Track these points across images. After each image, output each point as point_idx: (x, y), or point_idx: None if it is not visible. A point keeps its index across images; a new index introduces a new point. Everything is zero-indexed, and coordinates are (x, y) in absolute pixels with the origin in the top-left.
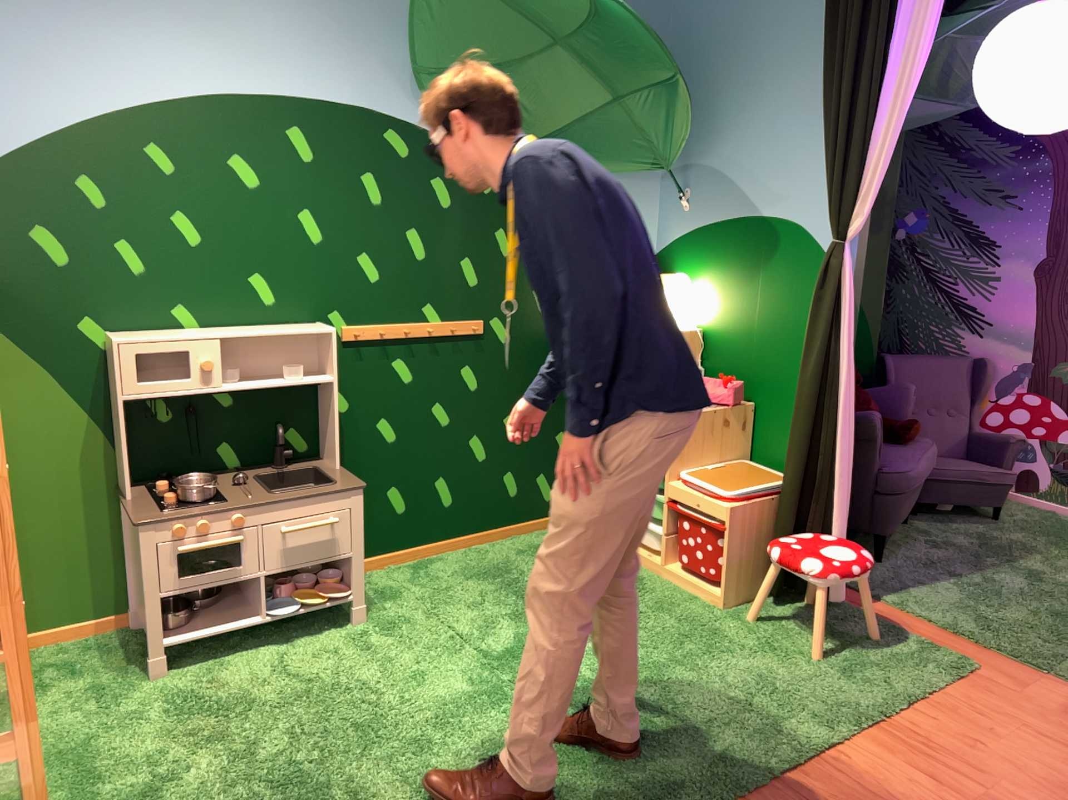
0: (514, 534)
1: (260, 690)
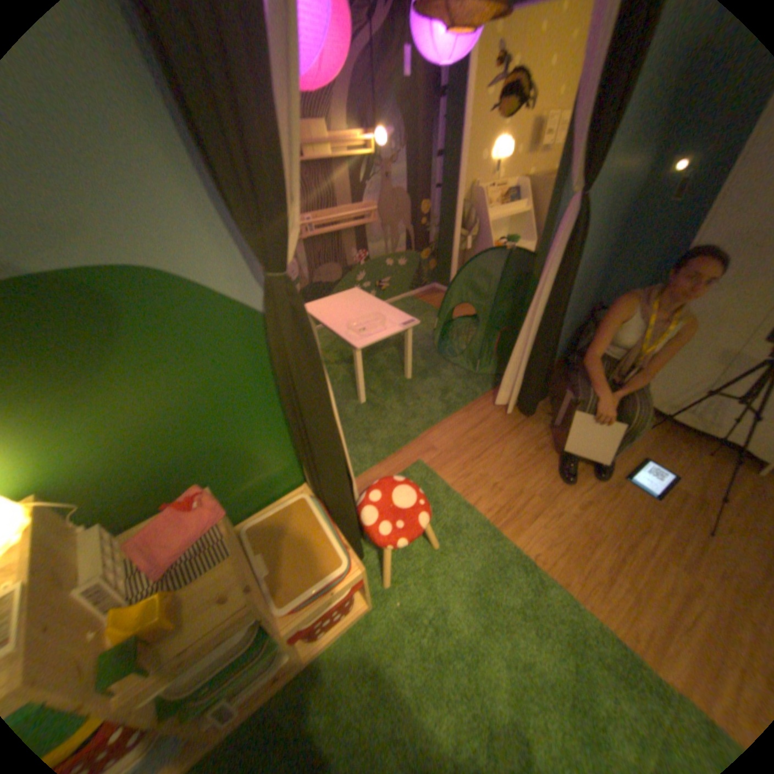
0: None
1: None
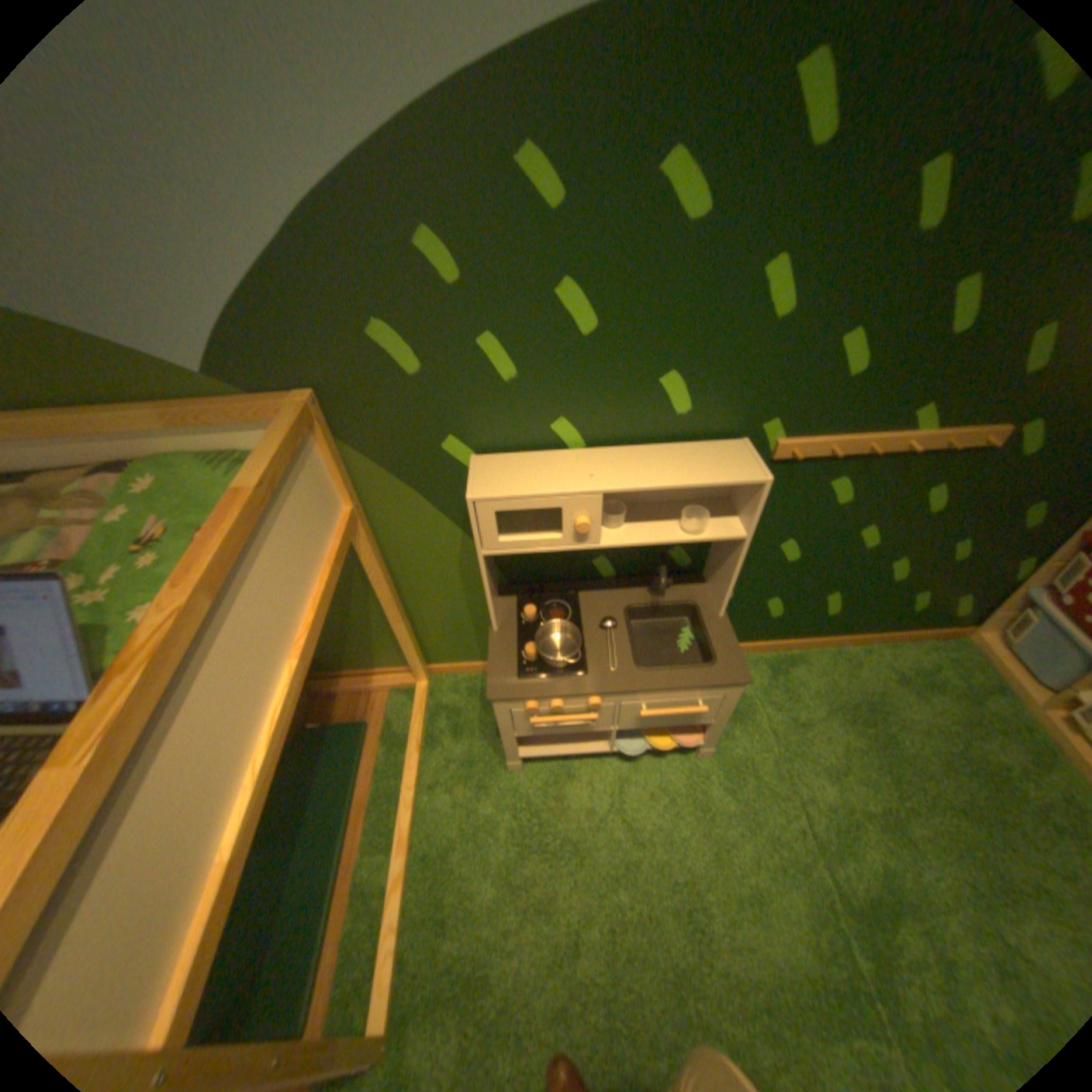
0: (898, 642)
1: (595, 837)
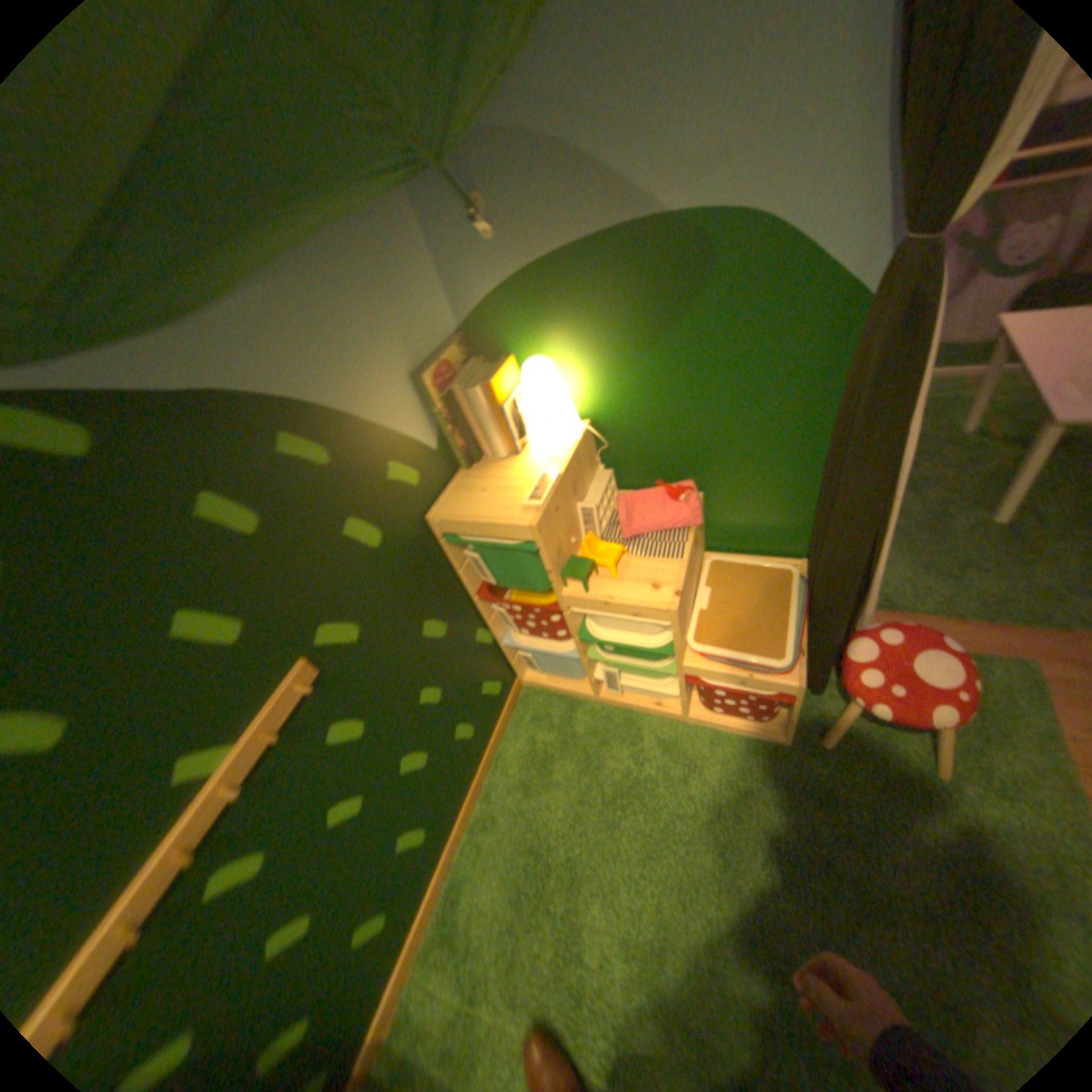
0: (492, 754)
1: None
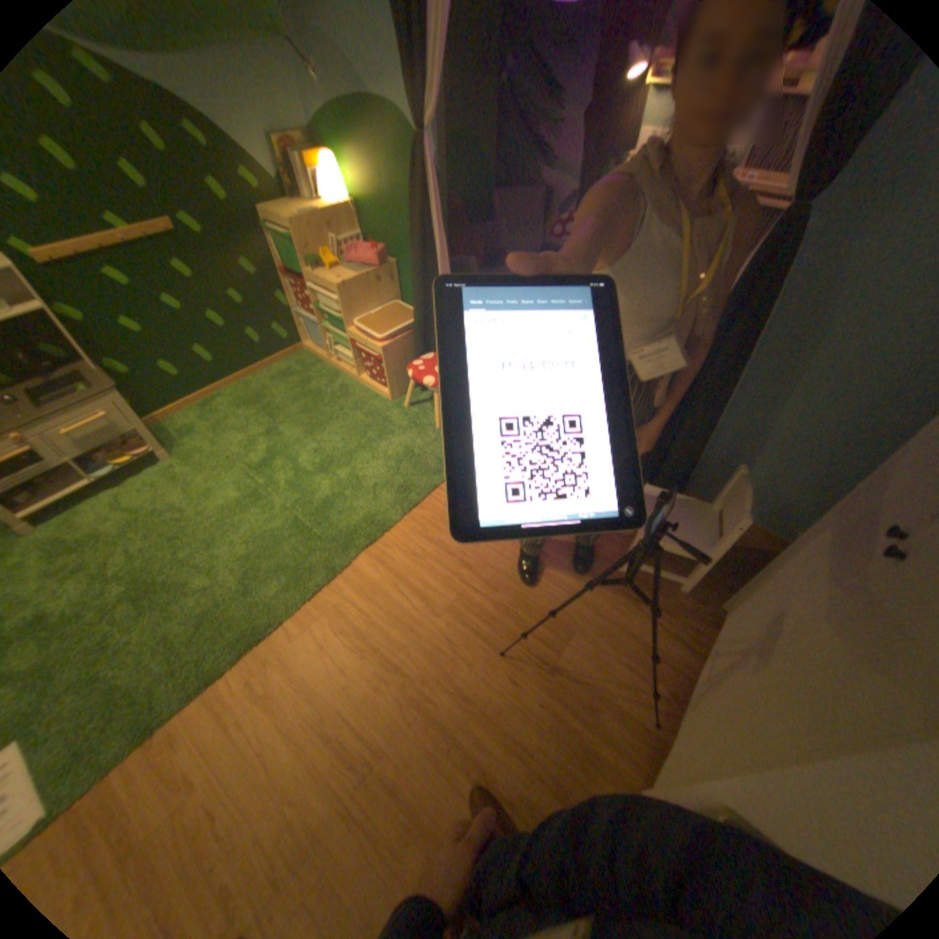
0: (267, 366)
1: (102, 527)
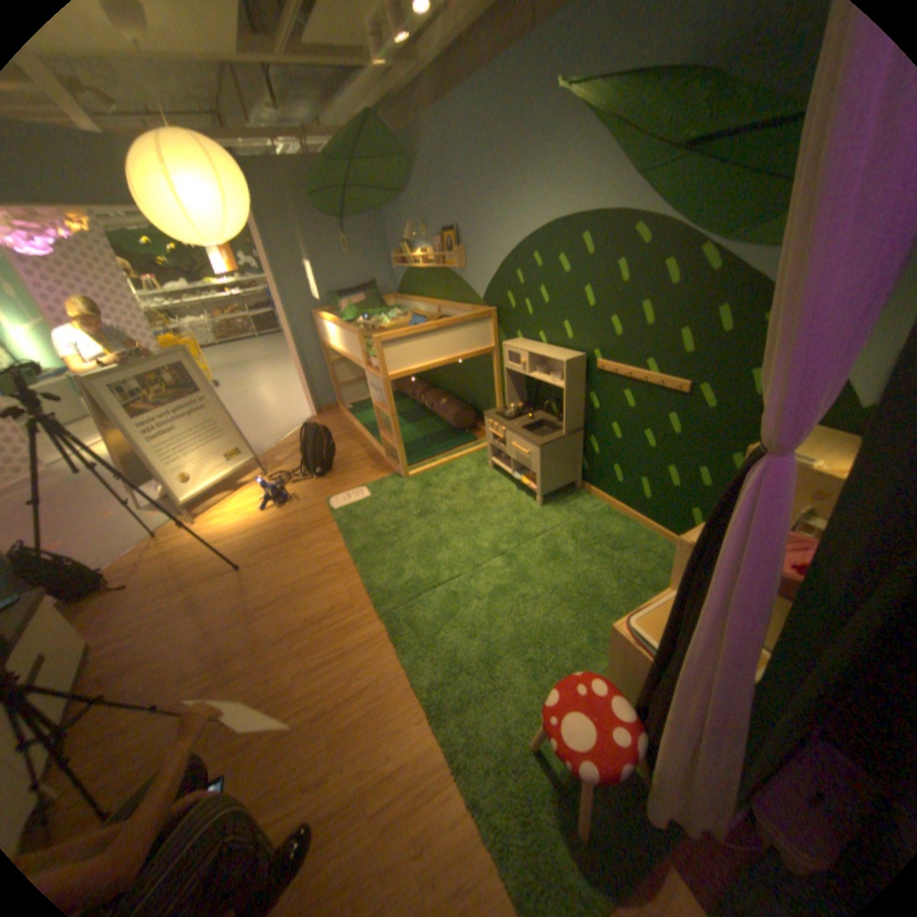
0: None
1: (484, 493)
